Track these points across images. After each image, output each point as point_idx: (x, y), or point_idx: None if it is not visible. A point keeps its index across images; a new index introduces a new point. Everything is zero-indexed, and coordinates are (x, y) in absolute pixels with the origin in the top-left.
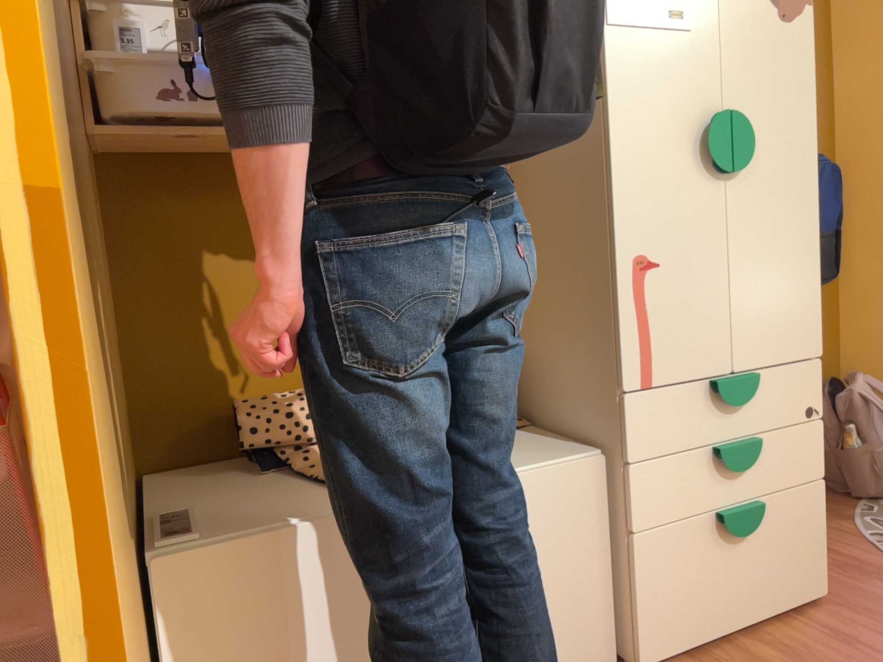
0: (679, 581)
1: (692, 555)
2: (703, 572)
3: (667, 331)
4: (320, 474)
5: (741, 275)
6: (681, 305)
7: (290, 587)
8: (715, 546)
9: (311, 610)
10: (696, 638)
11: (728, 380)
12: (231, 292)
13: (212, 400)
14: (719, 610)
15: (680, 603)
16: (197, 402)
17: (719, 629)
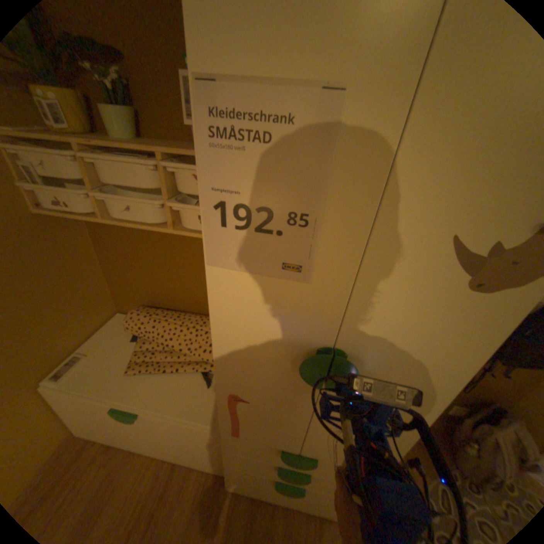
0: (248, 484)
1: (257, 482)
2: (263, 488)
3: (251, 425)
4: (133, 361)
5: (321, 426)
6: (263, 421)
7: (86, 410)
8: (272, 486)
9: (95, 417)
10: (255, 497)
11: (289, 458)
12: (139, 265)
13: (138, 299)
14: (270, 498)
15: (248, 488)
16: (133, 298)
17: (270, 501)
